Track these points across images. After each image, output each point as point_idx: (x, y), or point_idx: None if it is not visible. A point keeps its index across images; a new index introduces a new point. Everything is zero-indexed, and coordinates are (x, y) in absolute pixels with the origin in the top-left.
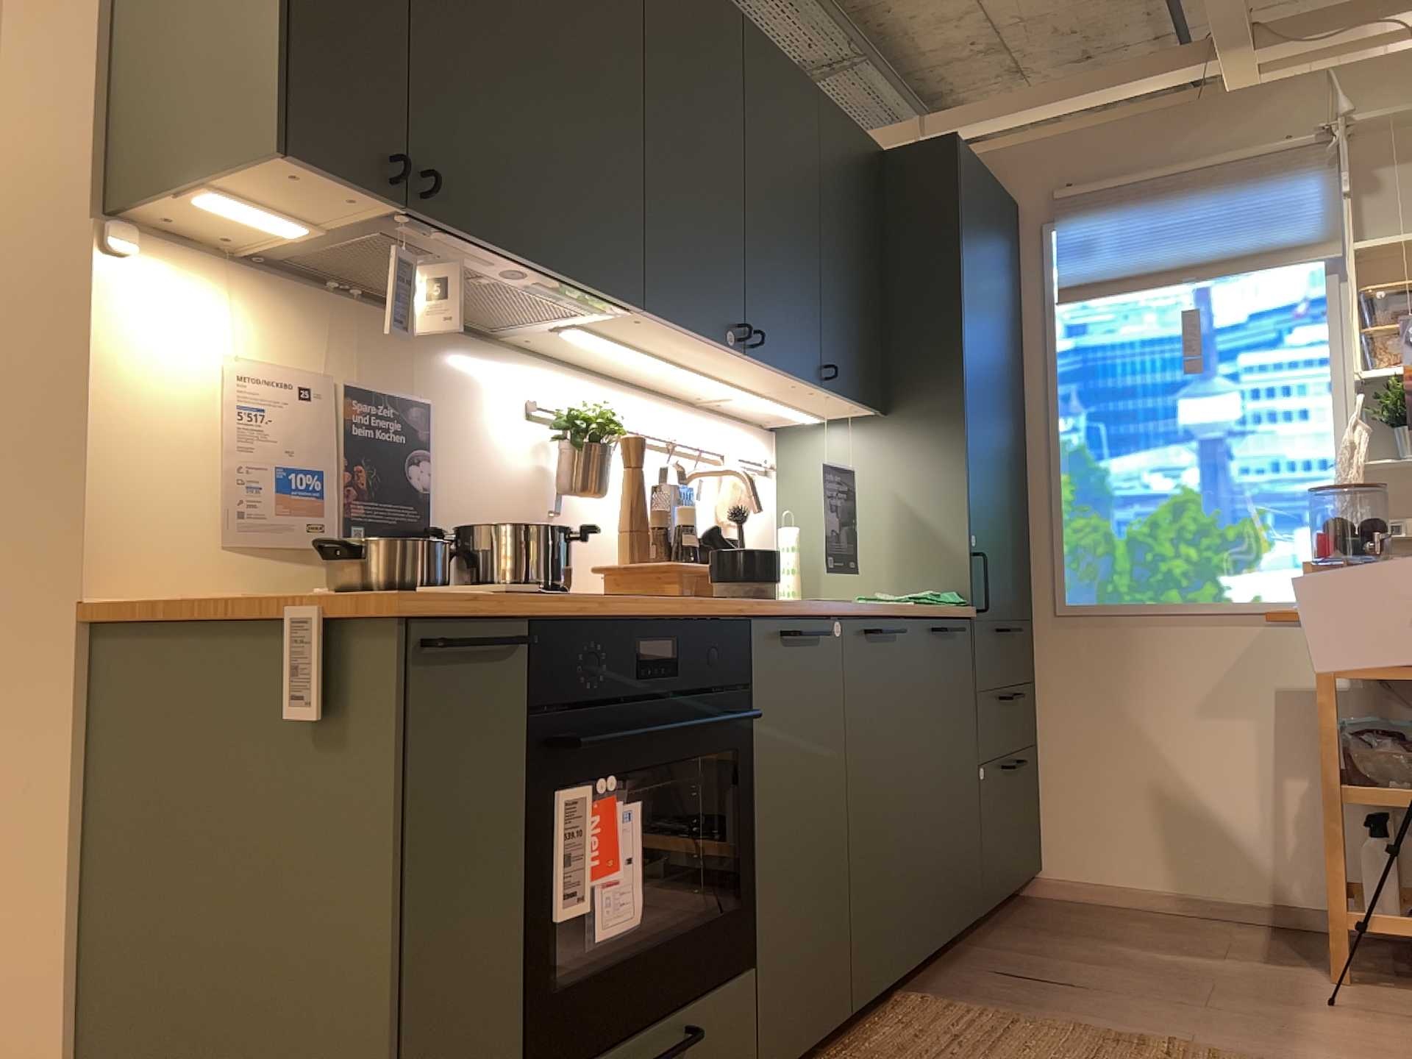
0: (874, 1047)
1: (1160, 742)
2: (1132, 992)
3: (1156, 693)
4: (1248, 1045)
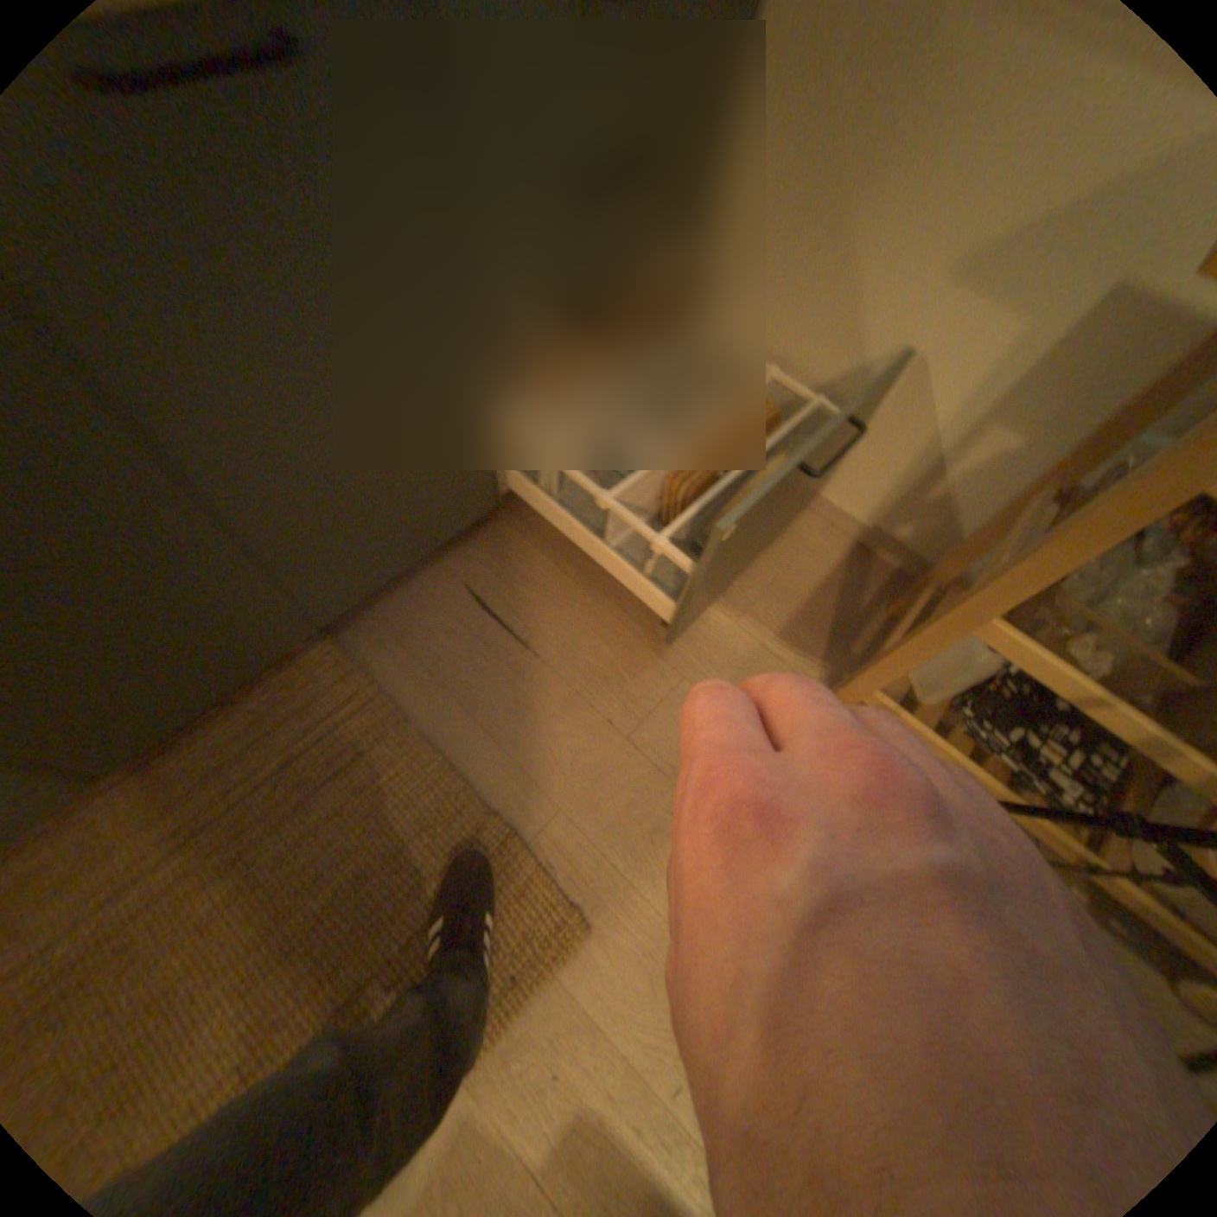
0: (180, 766)
1: (870, 298)
2: (577, 682)
3: (917, 208)
4: (596, 855)
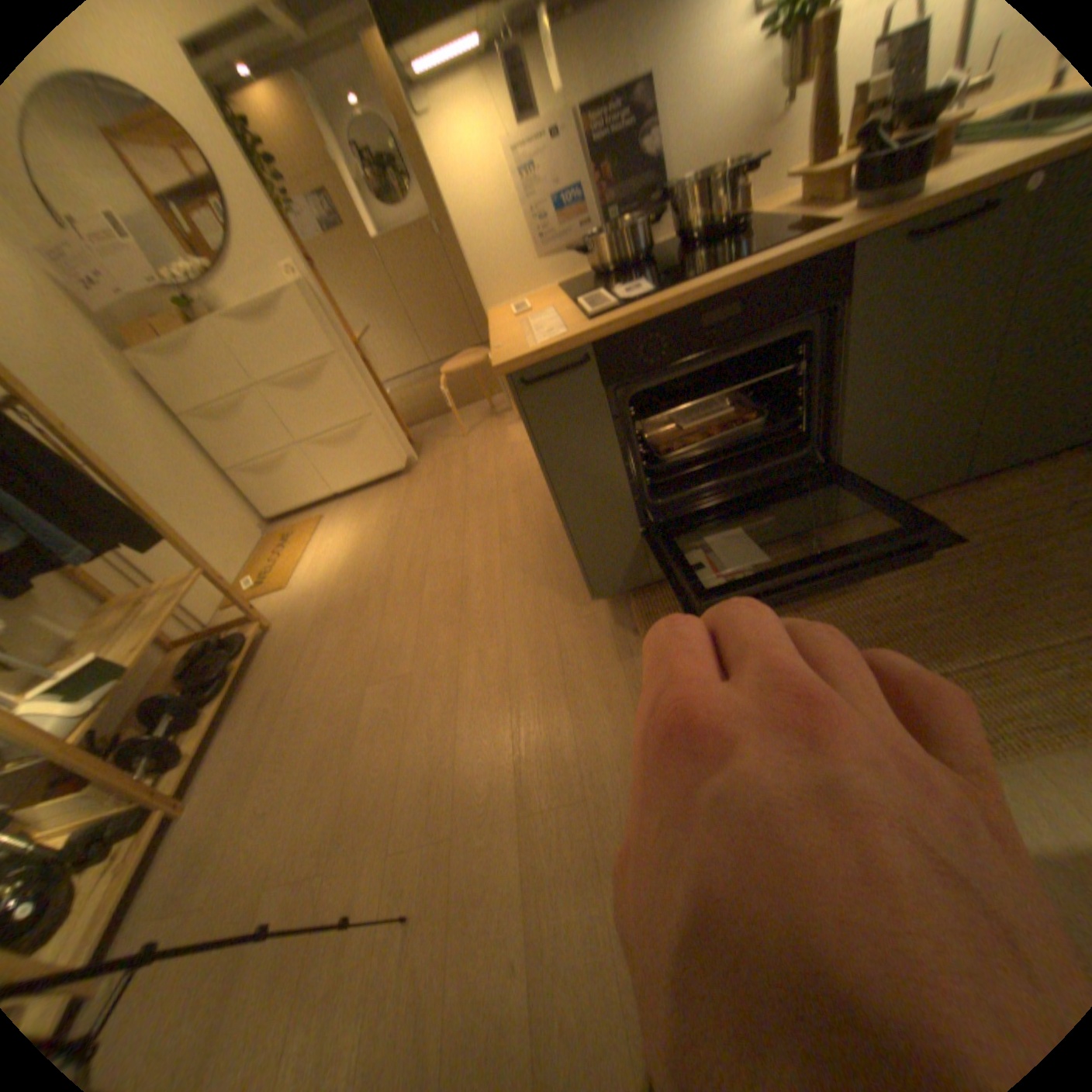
0: (986, 495)
1: None
2: None
3: None
4: None
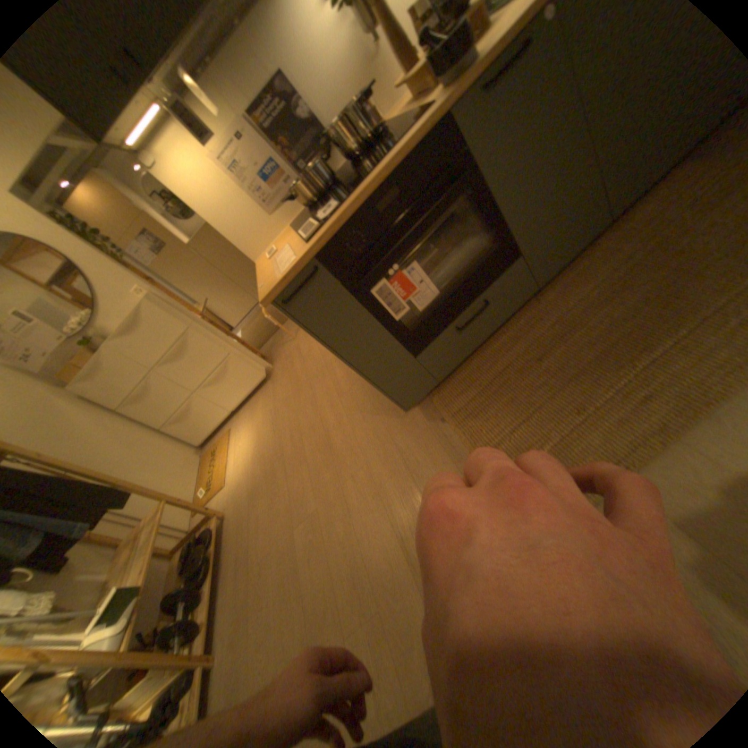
0: (633, 222)
1: None
2: None
3: None
4: None
